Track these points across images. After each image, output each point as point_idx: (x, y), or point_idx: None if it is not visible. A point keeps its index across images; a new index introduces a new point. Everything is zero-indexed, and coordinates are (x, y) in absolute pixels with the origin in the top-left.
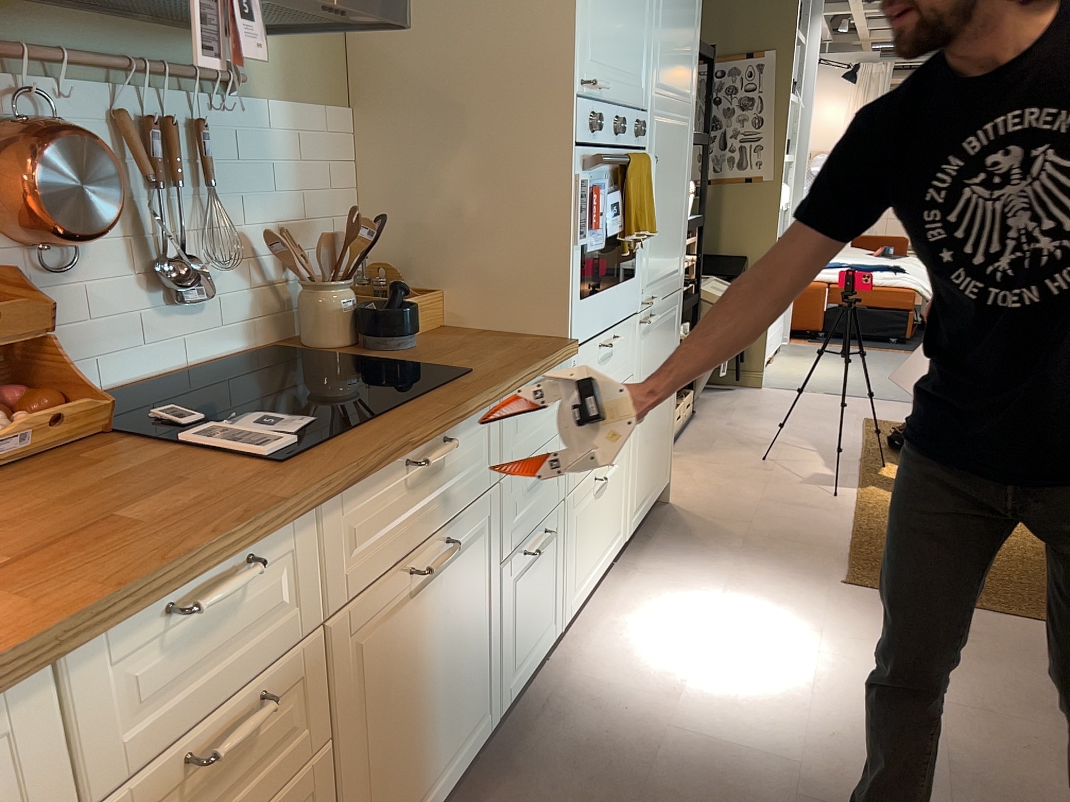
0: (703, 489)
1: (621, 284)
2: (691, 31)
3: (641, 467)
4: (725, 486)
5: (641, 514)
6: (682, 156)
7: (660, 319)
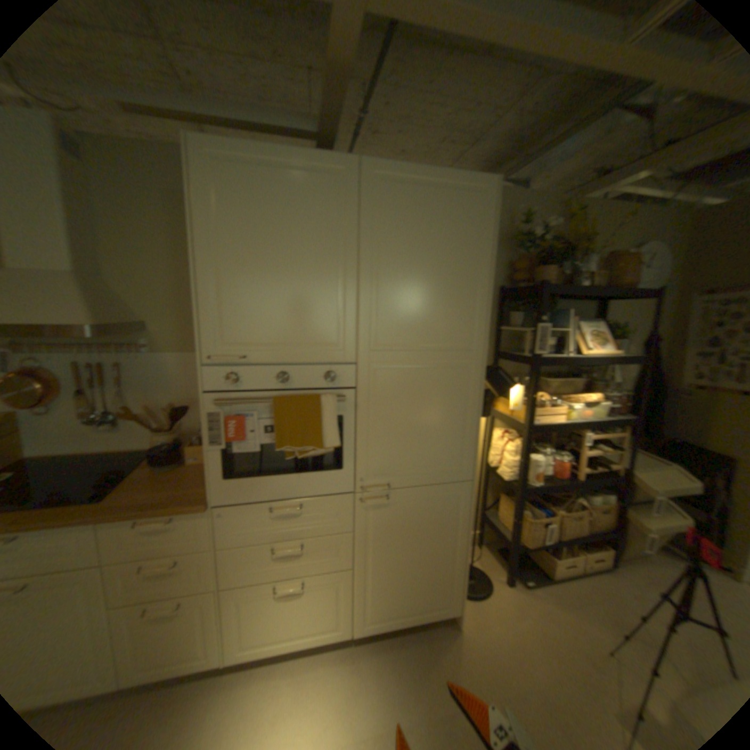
0: (506, 641)
1: (310, 473)
2: (459, 298)
3: (378, 596)
4: (529, 654)
5: (387, 628)
6: (453, 387)
7: (412, 501)
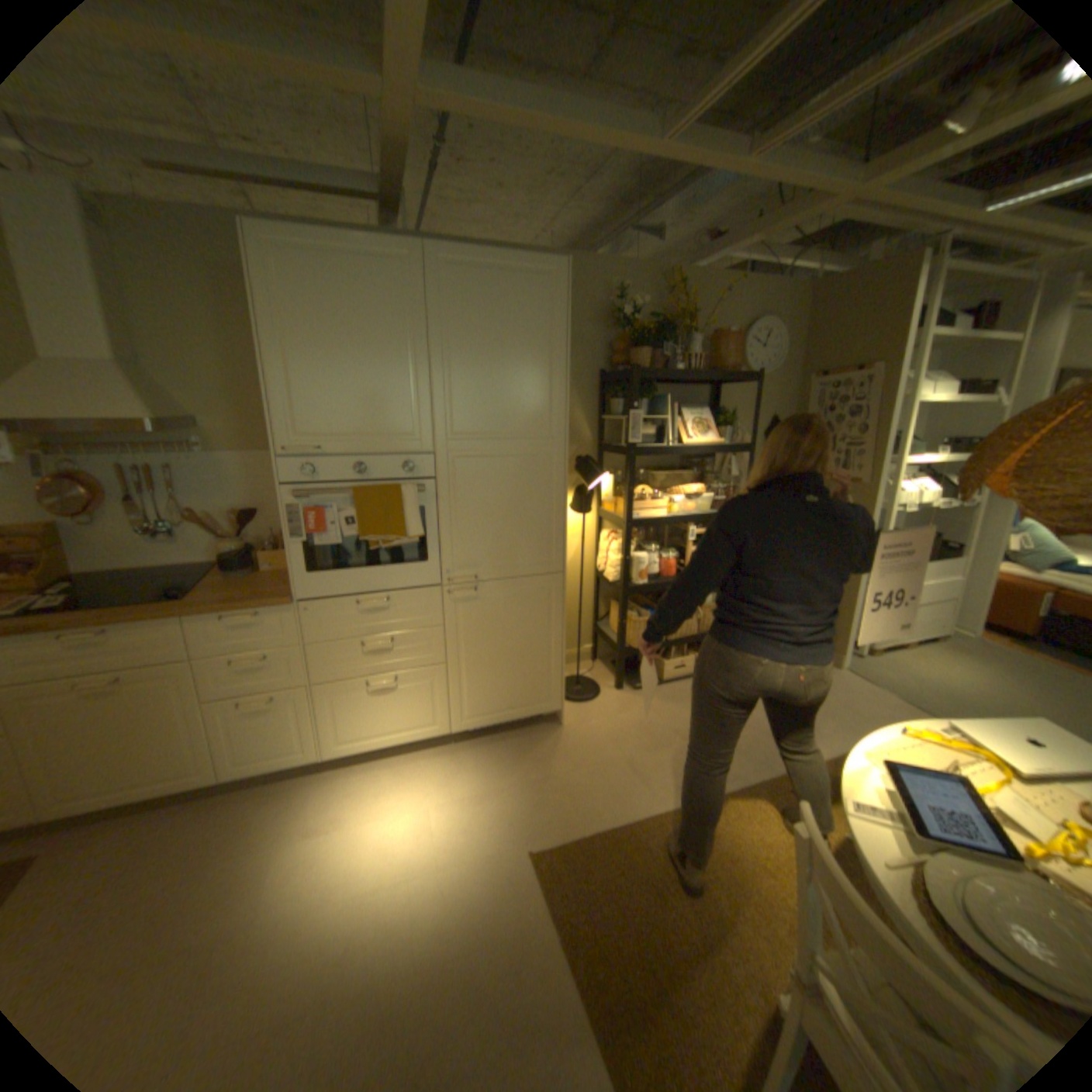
0: (603, 729)
1: (393, 566)
2: (533, 386)
3: (472, 690)
4: (622, 736)
5: (483, 722)
6: (534, 477)
7: (500, 593)
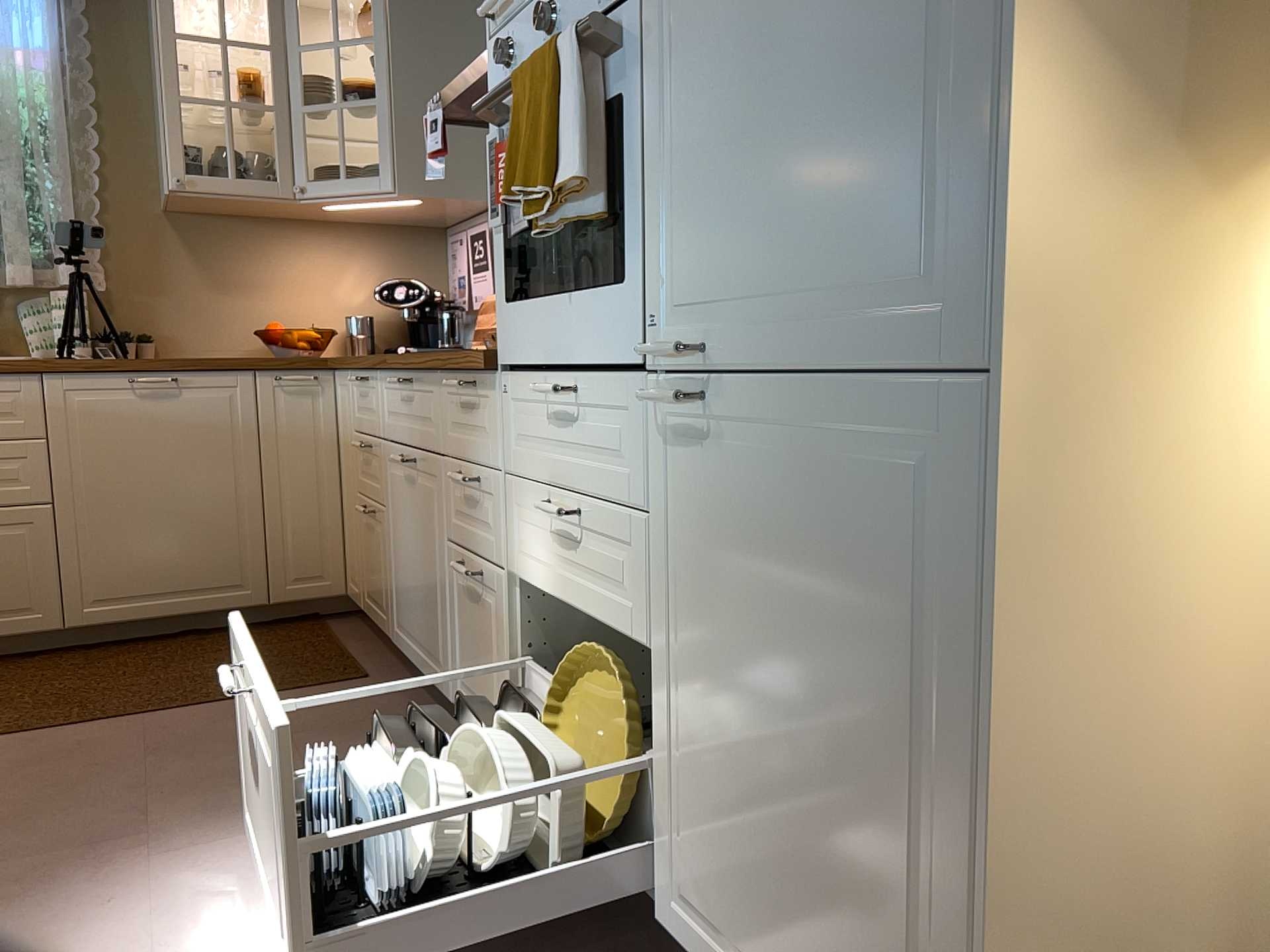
0: None
1: (591, 294)
2: None
3: (706, 816)
4: None
5: None
6: None
7: (778, 440)
